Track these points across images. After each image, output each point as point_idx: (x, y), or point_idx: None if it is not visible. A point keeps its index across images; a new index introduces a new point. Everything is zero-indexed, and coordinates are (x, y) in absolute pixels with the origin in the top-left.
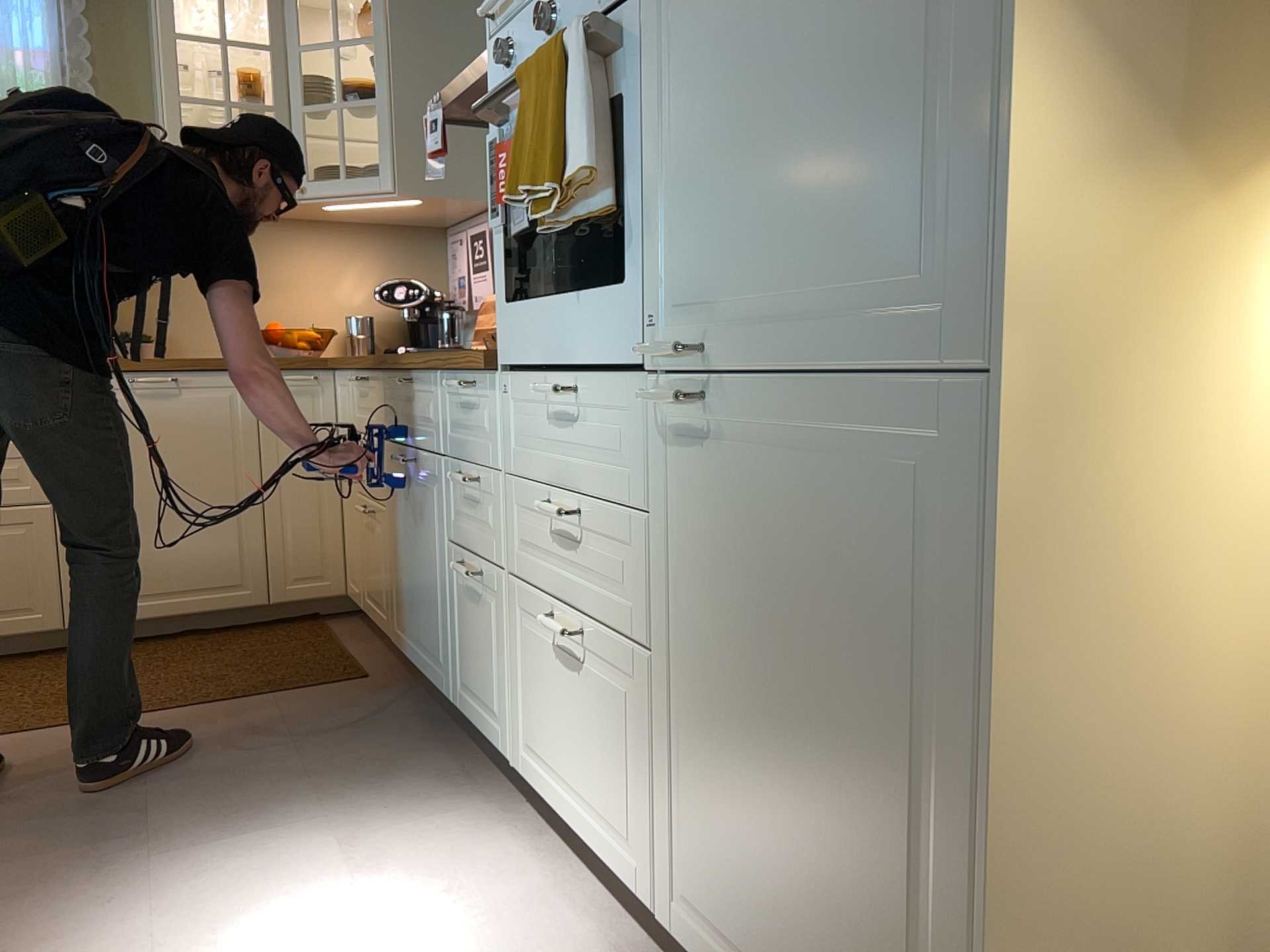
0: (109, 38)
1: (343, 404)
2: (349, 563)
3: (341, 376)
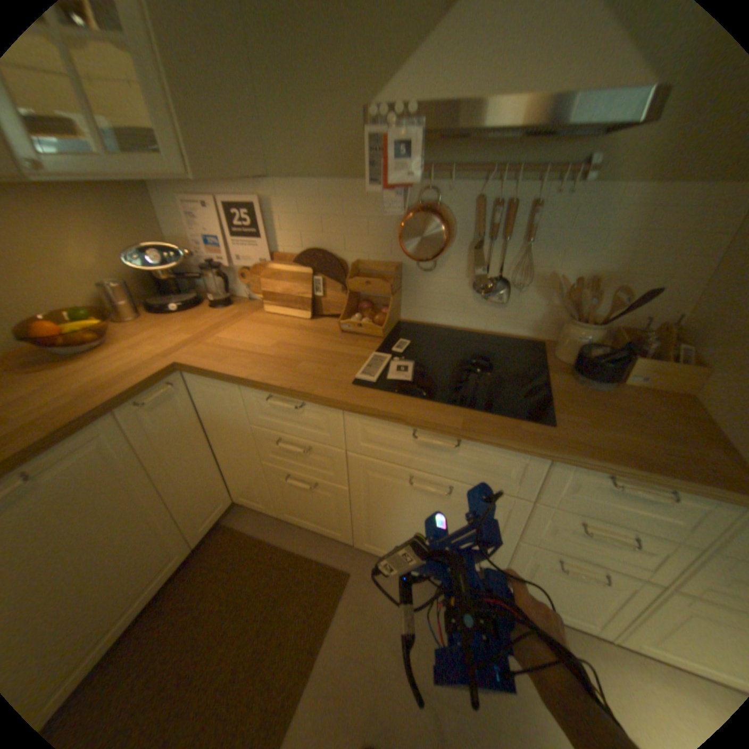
0: None
1: (214, 400)
2: (239, 490)
3: (206, 379)
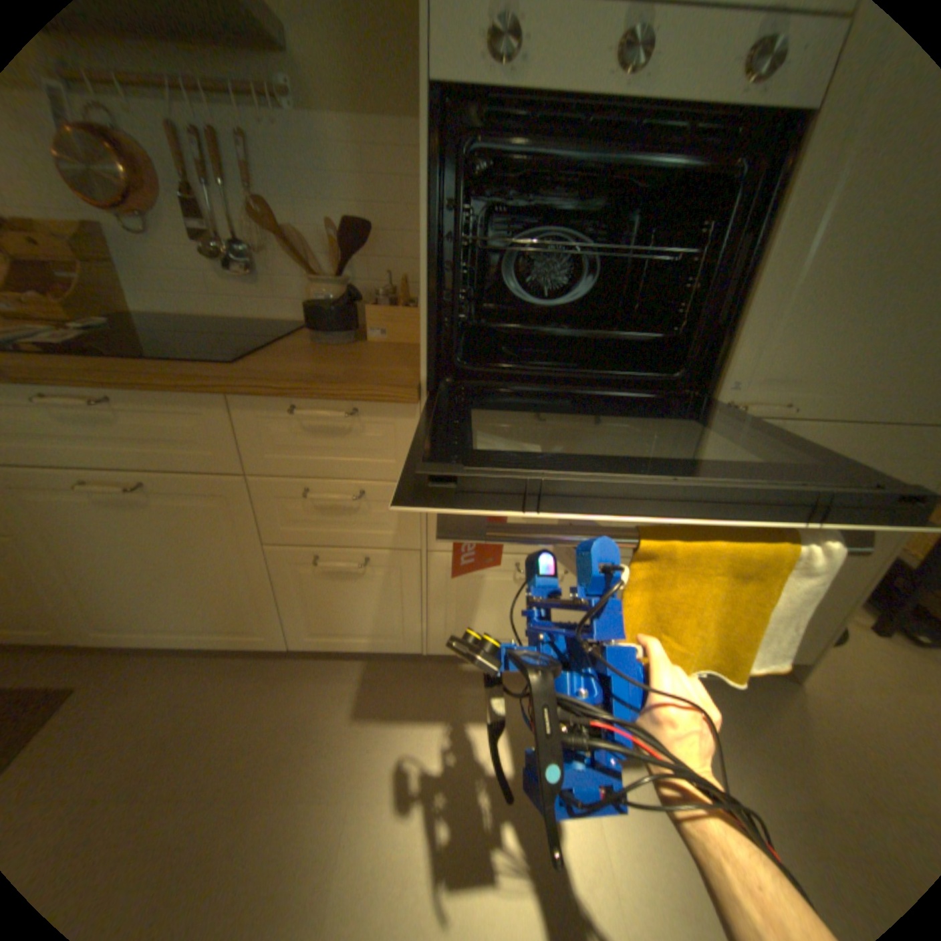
0: None
1: None
2: None
3: None
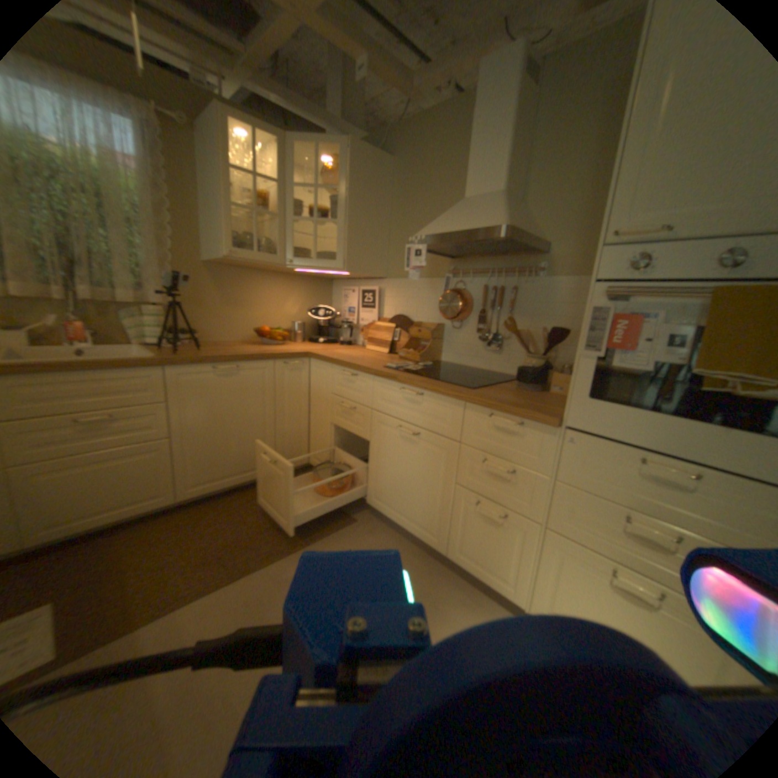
0: (168, 155)
1: (316, 377)
2: (312, 451)
3: (316, 364)
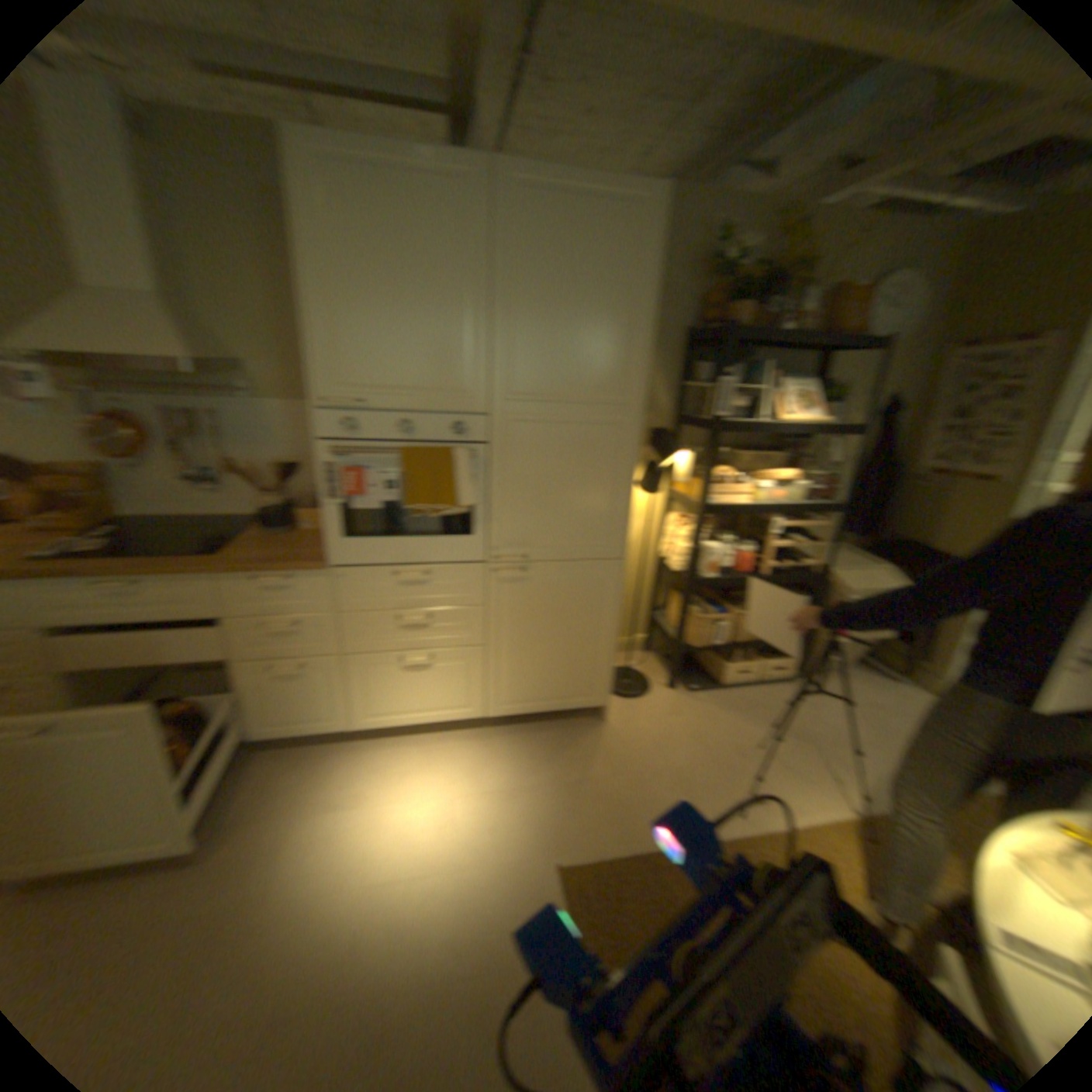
0: None
1: None
2: None
3: None
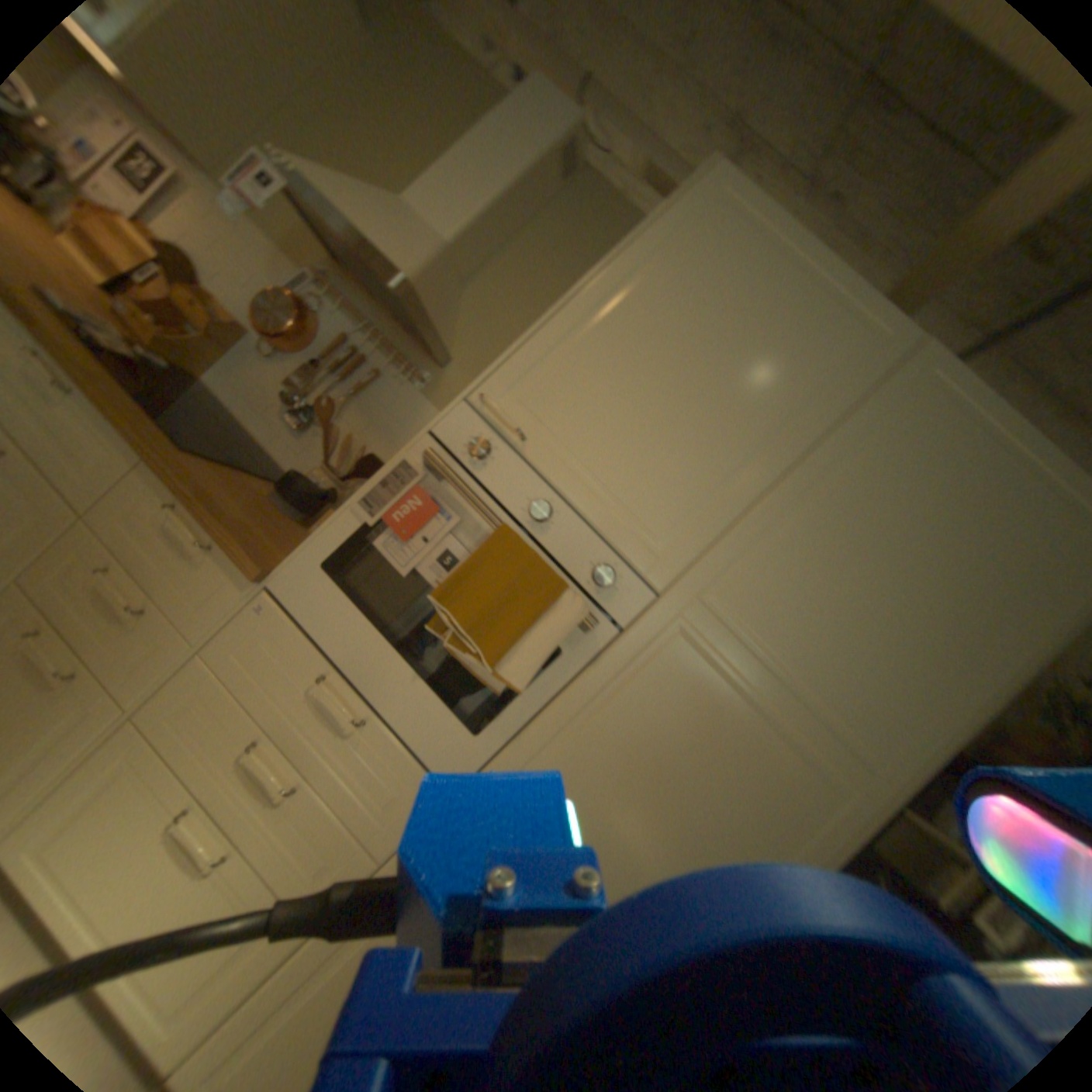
0: None
1: None
2: None
3: None
